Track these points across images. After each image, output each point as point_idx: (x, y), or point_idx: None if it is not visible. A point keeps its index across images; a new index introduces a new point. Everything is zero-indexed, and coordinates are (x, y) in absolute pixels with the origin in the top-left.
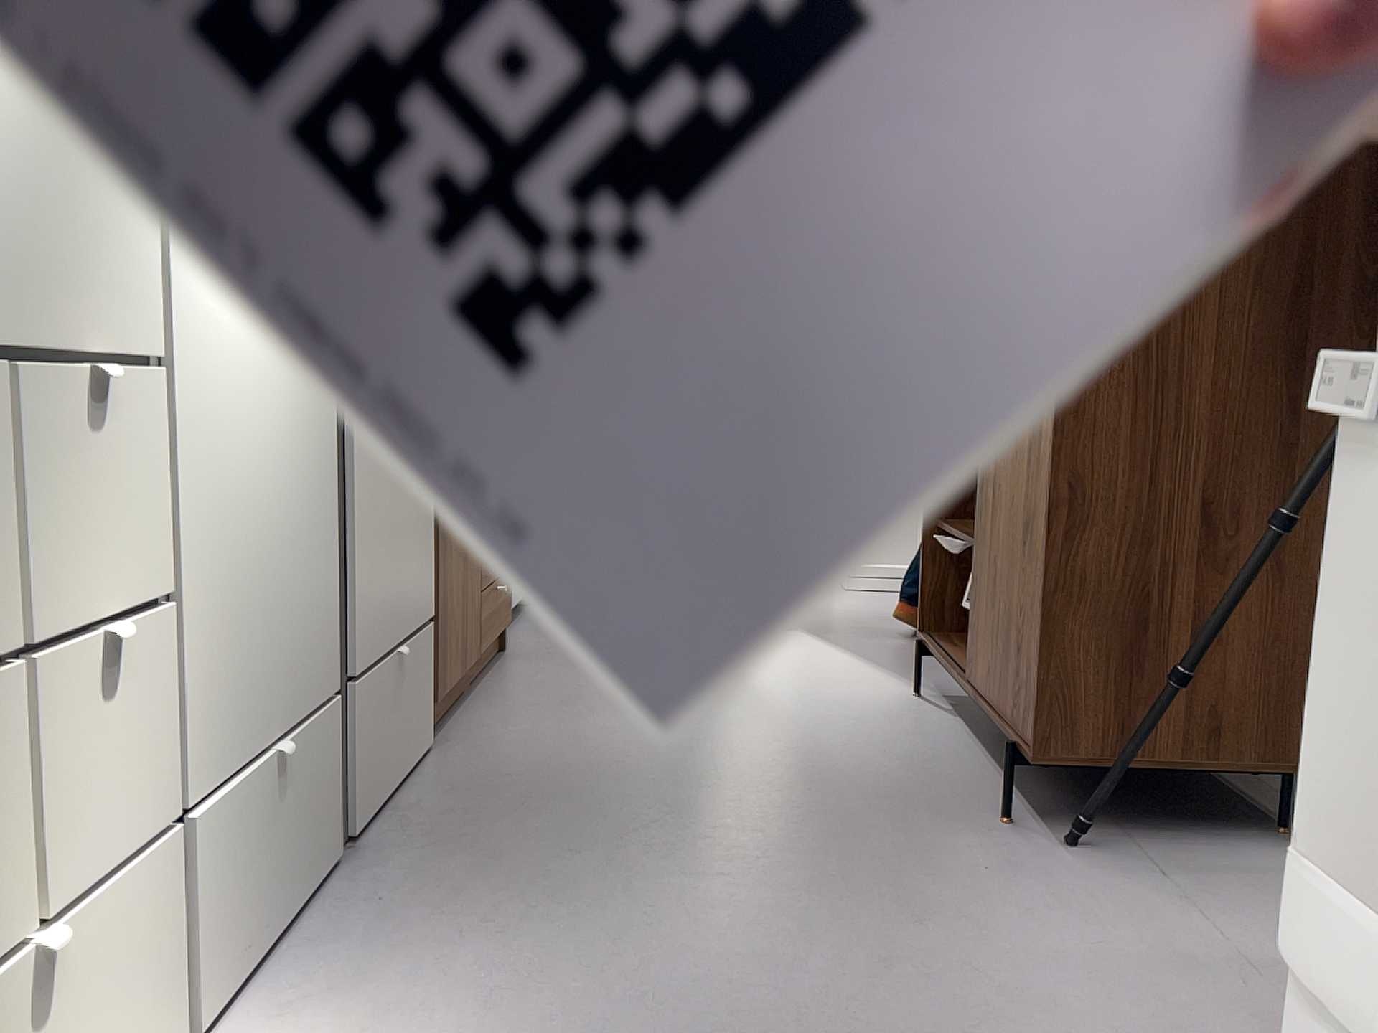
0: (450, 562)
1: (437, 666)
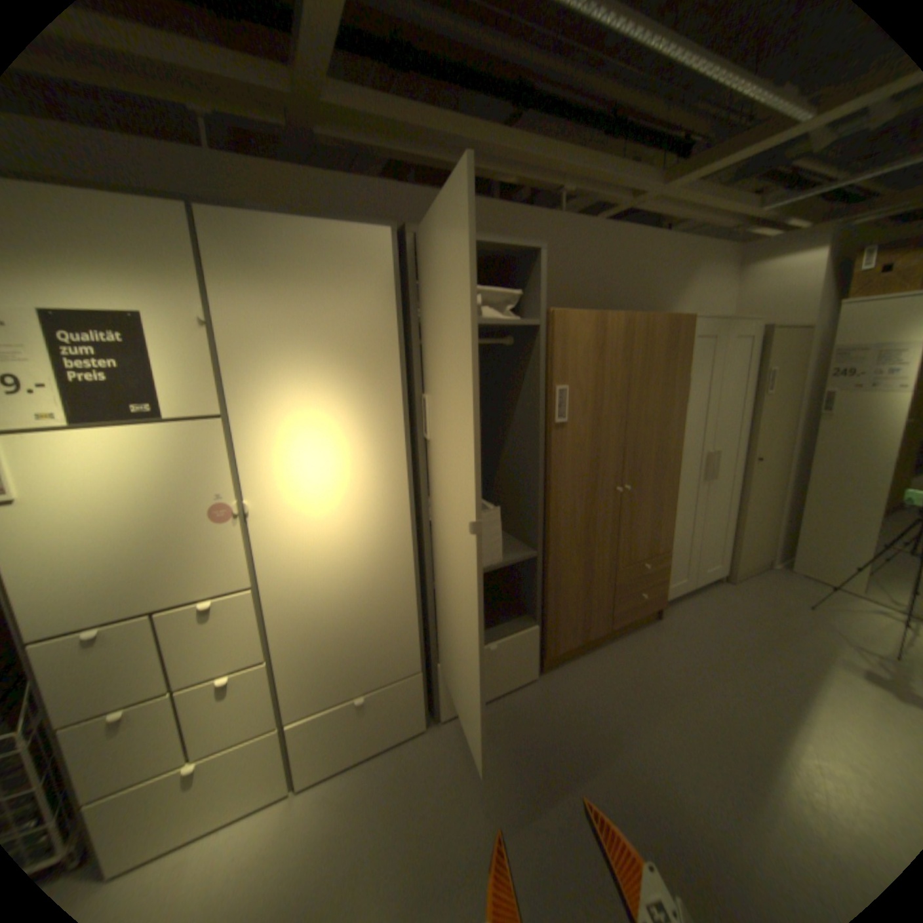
0: (569, 596)
1: (547, 644)
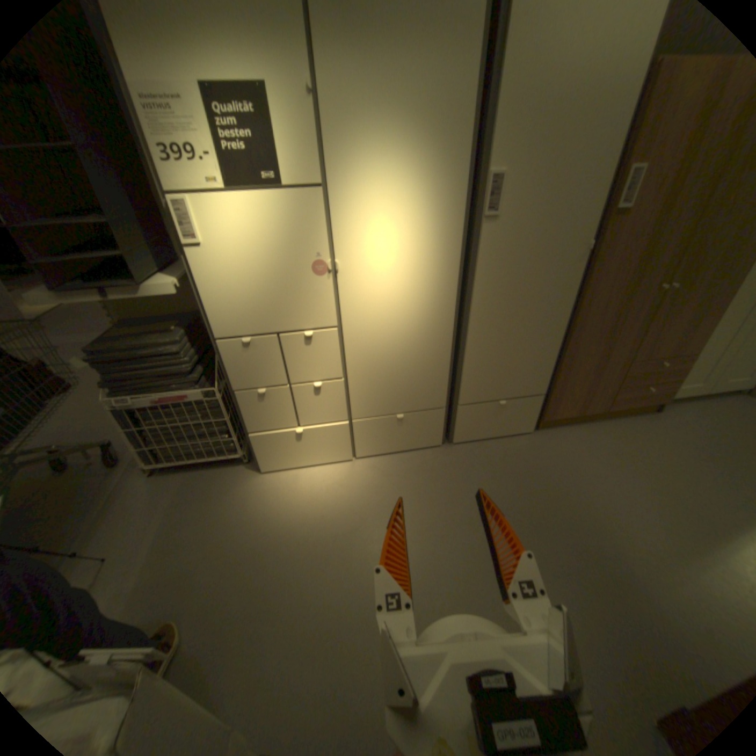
0: (579, 376)
1: (548, 410)
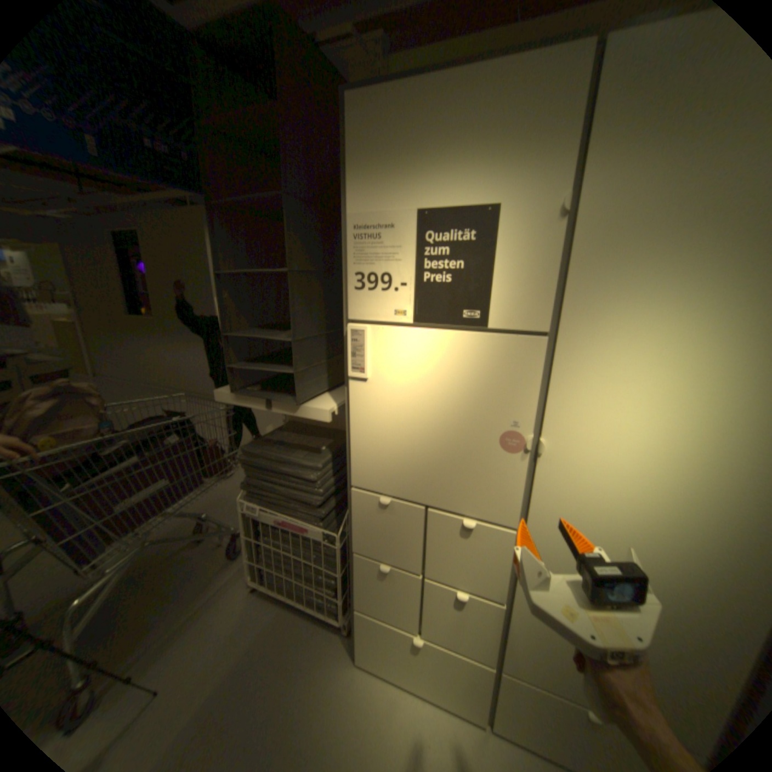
0: None
1: None
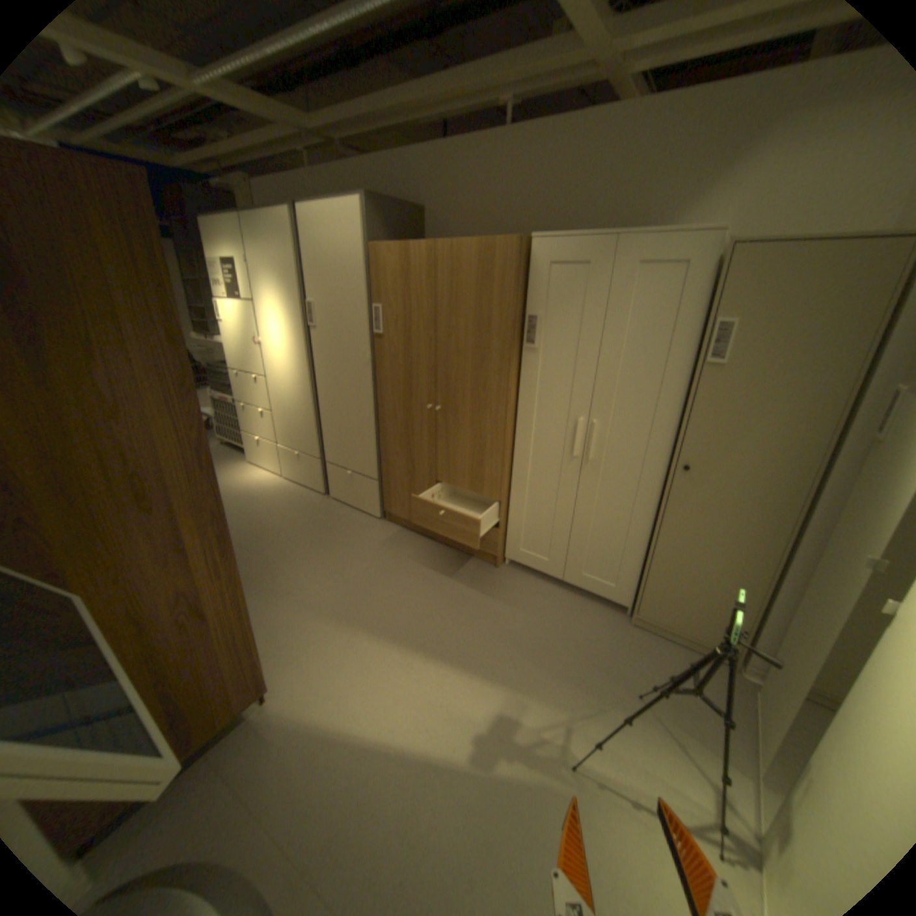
0: (396, 473)
1: (384, 499)
